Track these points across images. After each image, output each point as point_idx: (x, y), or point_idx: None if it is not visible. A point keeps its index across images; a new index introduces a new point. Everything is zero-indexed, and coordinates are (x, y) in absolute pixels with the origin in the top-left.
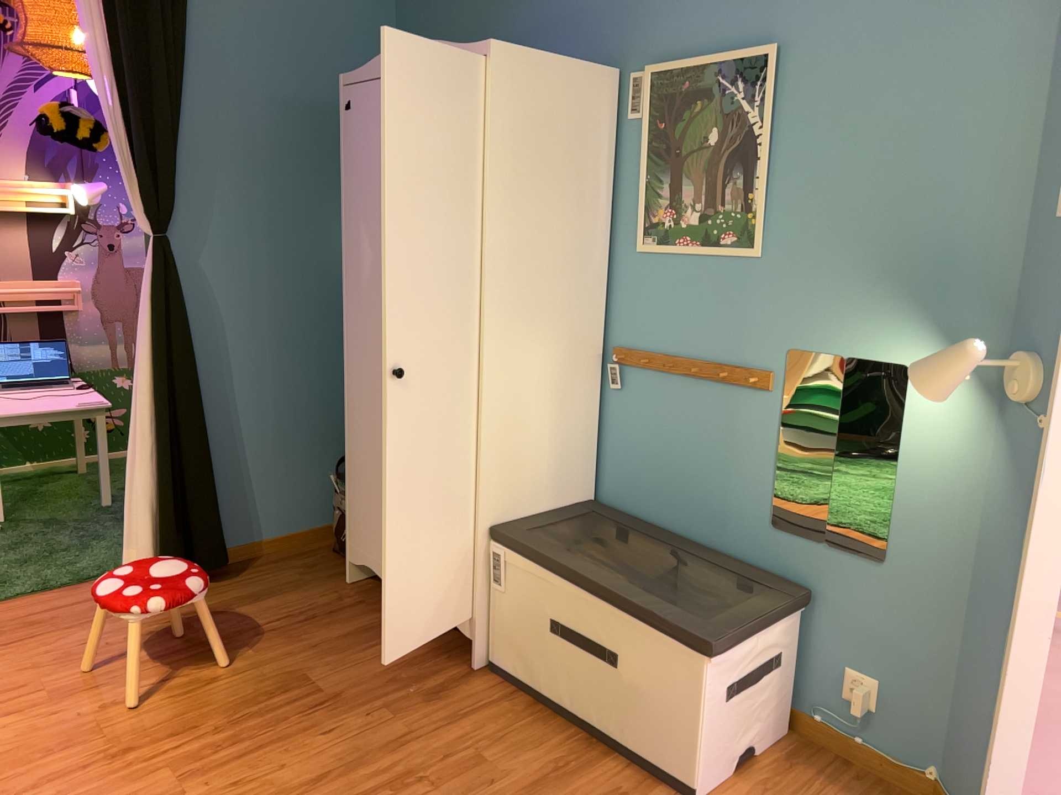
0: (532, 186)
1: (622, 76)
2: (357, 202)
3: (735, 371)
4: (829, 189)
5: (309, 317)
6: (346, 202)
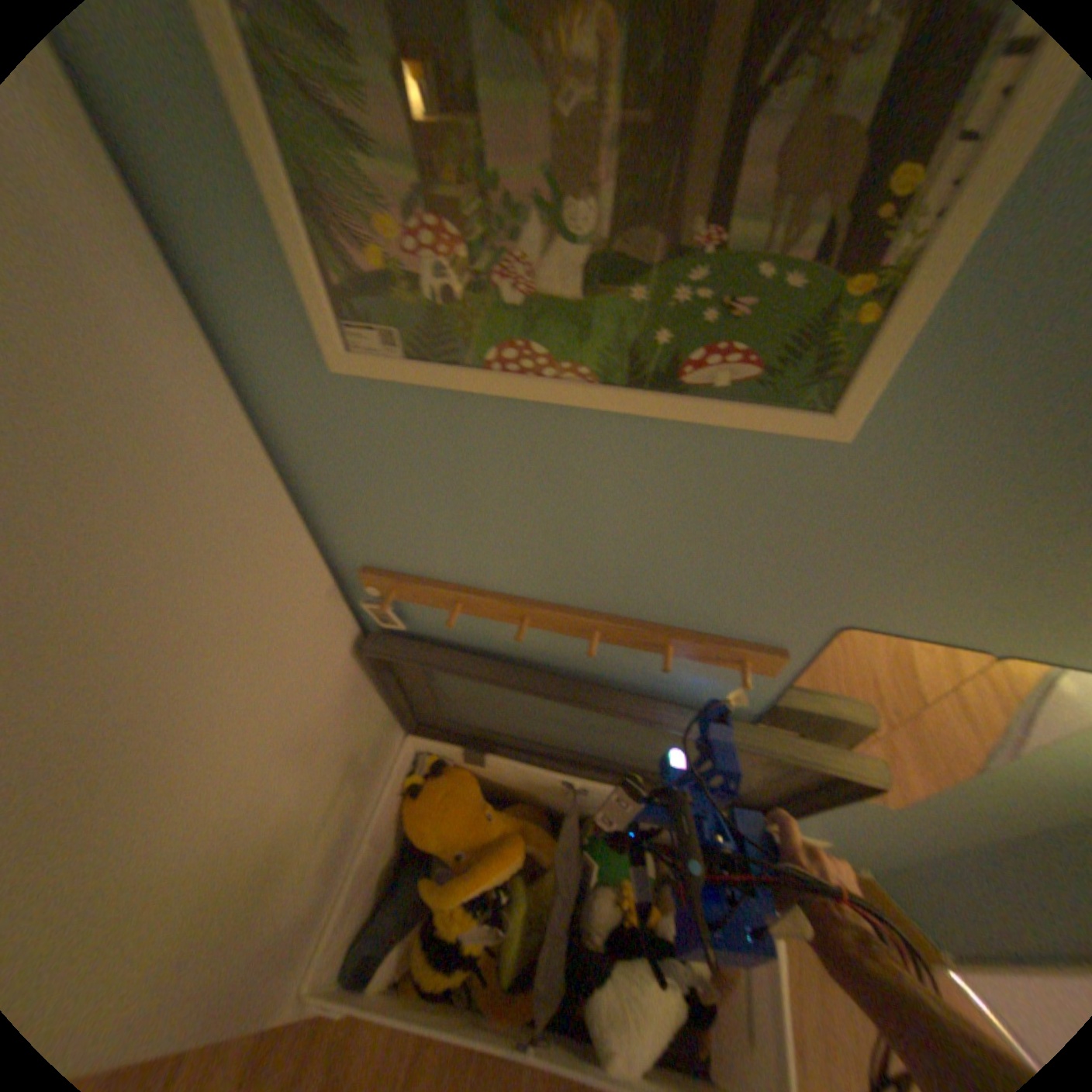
0: None
1: None
2: None
3: (699, 642)
4: None
5: None
6: None
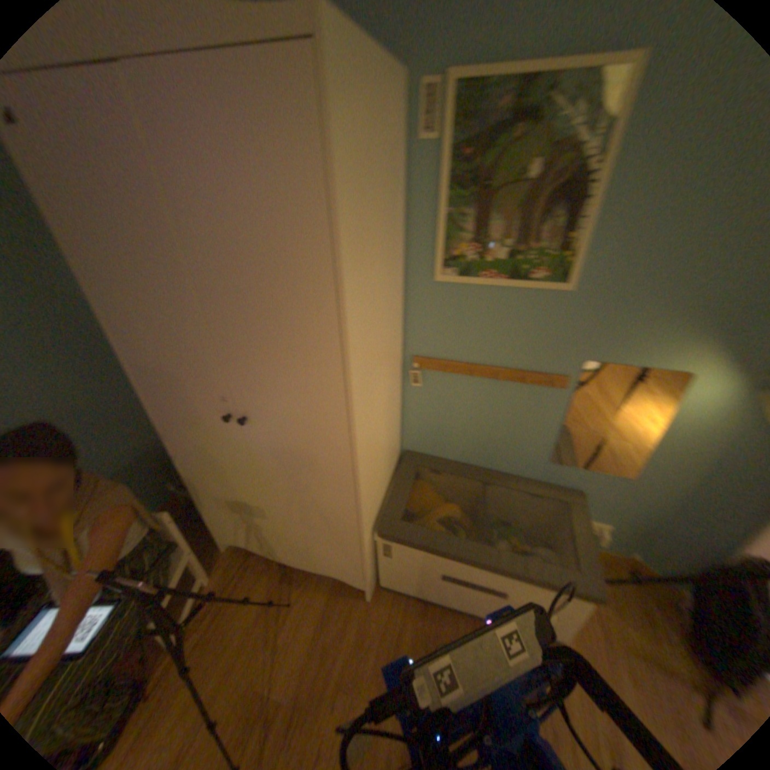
0: (372, 250)
1: (411, 81)
2: (102, 270)
3: (536, 377)
4: (663, 234)
5: (77, 367)
6: (82, 269)
